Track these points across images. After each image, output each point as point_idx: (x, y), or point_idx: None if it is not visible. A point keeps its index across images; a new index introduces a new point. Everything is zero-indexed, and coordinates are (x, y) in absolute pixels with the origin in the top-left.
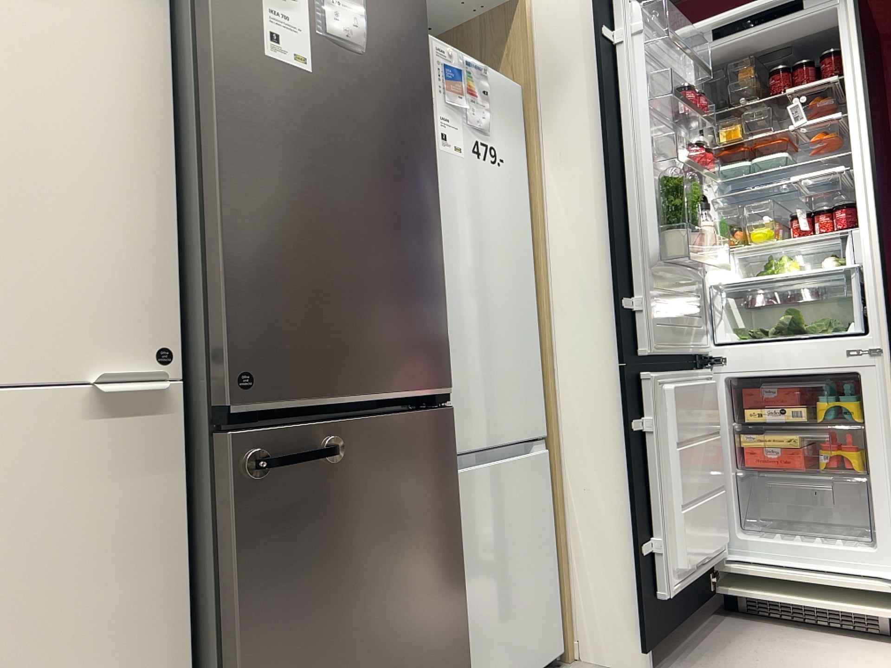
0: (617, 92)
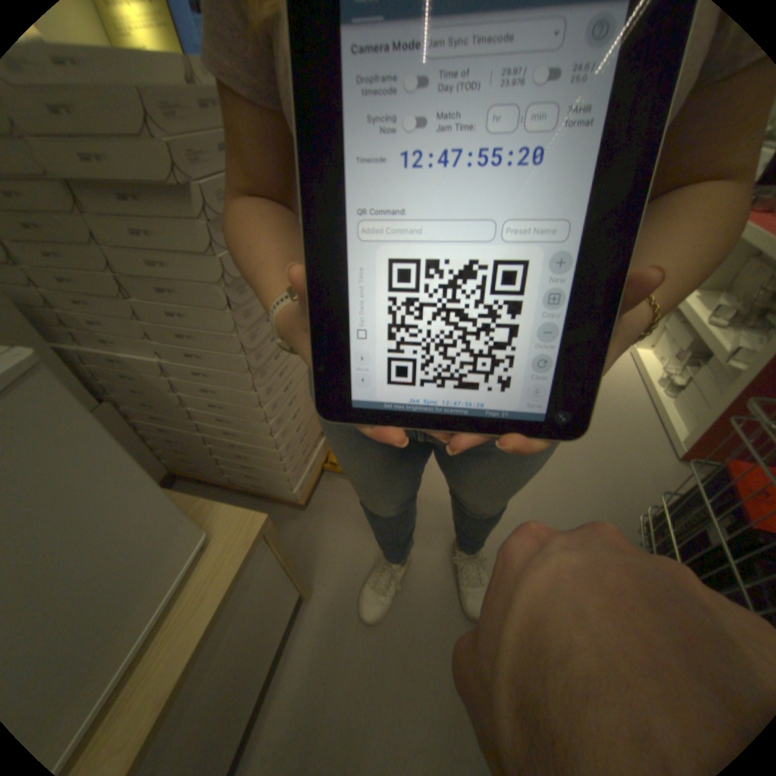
0: None
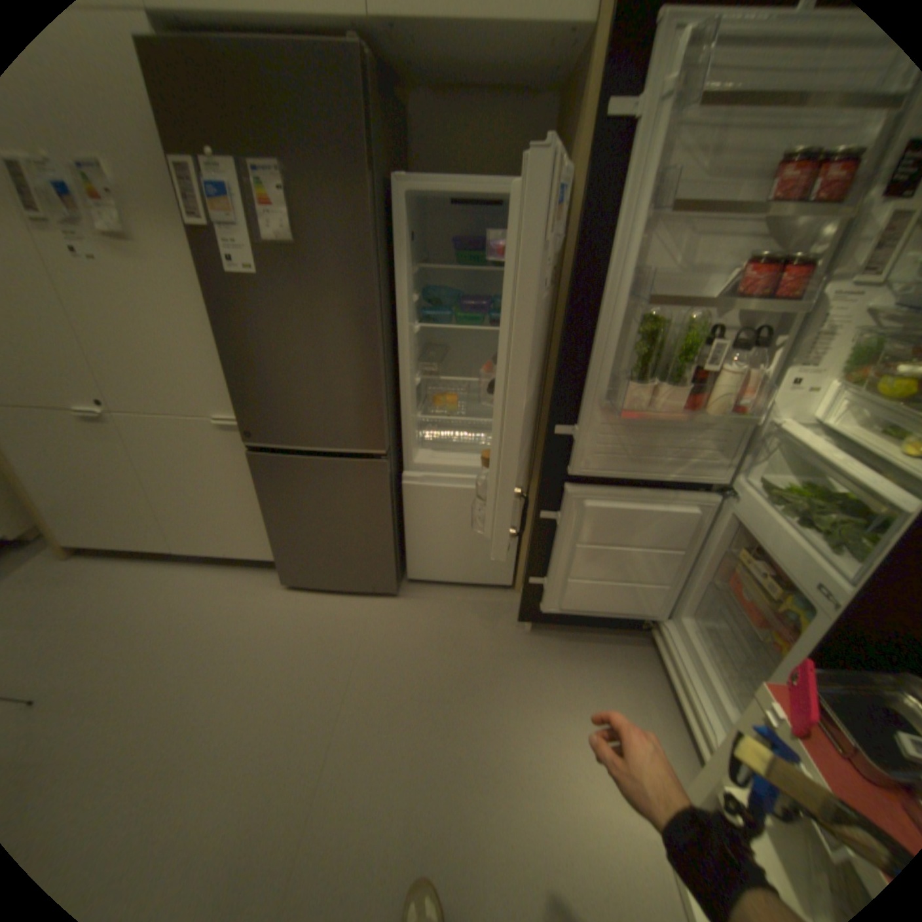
0: (618, 197)
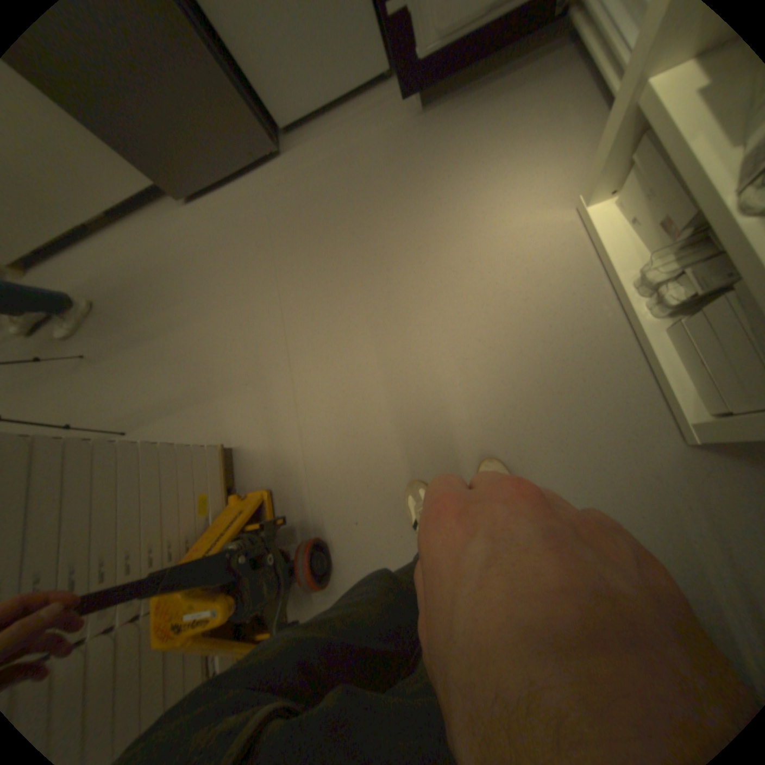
0: None
